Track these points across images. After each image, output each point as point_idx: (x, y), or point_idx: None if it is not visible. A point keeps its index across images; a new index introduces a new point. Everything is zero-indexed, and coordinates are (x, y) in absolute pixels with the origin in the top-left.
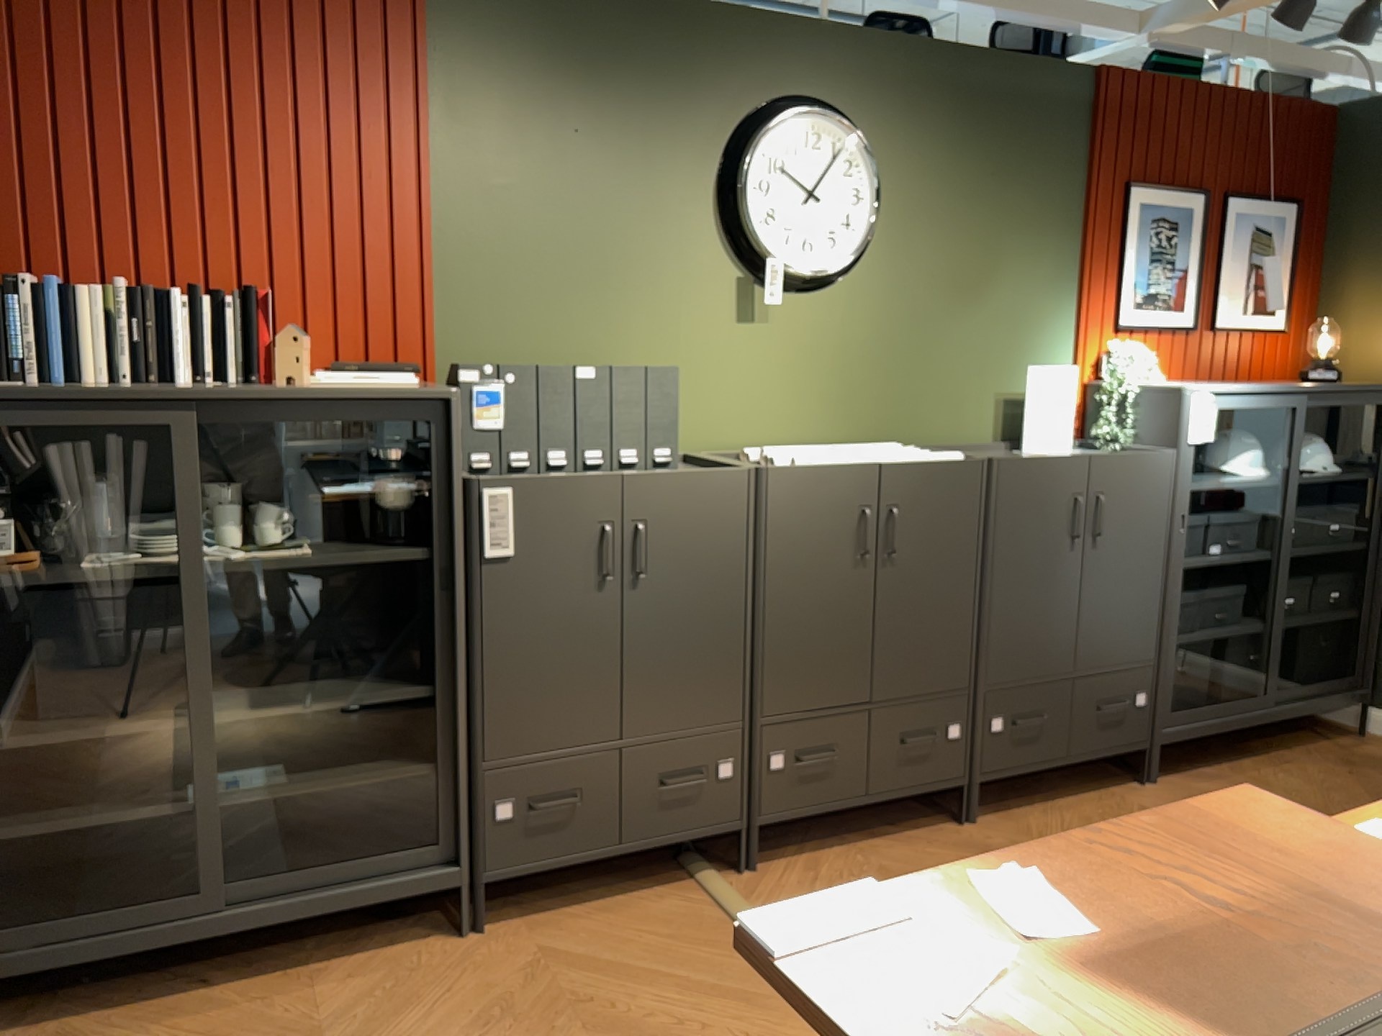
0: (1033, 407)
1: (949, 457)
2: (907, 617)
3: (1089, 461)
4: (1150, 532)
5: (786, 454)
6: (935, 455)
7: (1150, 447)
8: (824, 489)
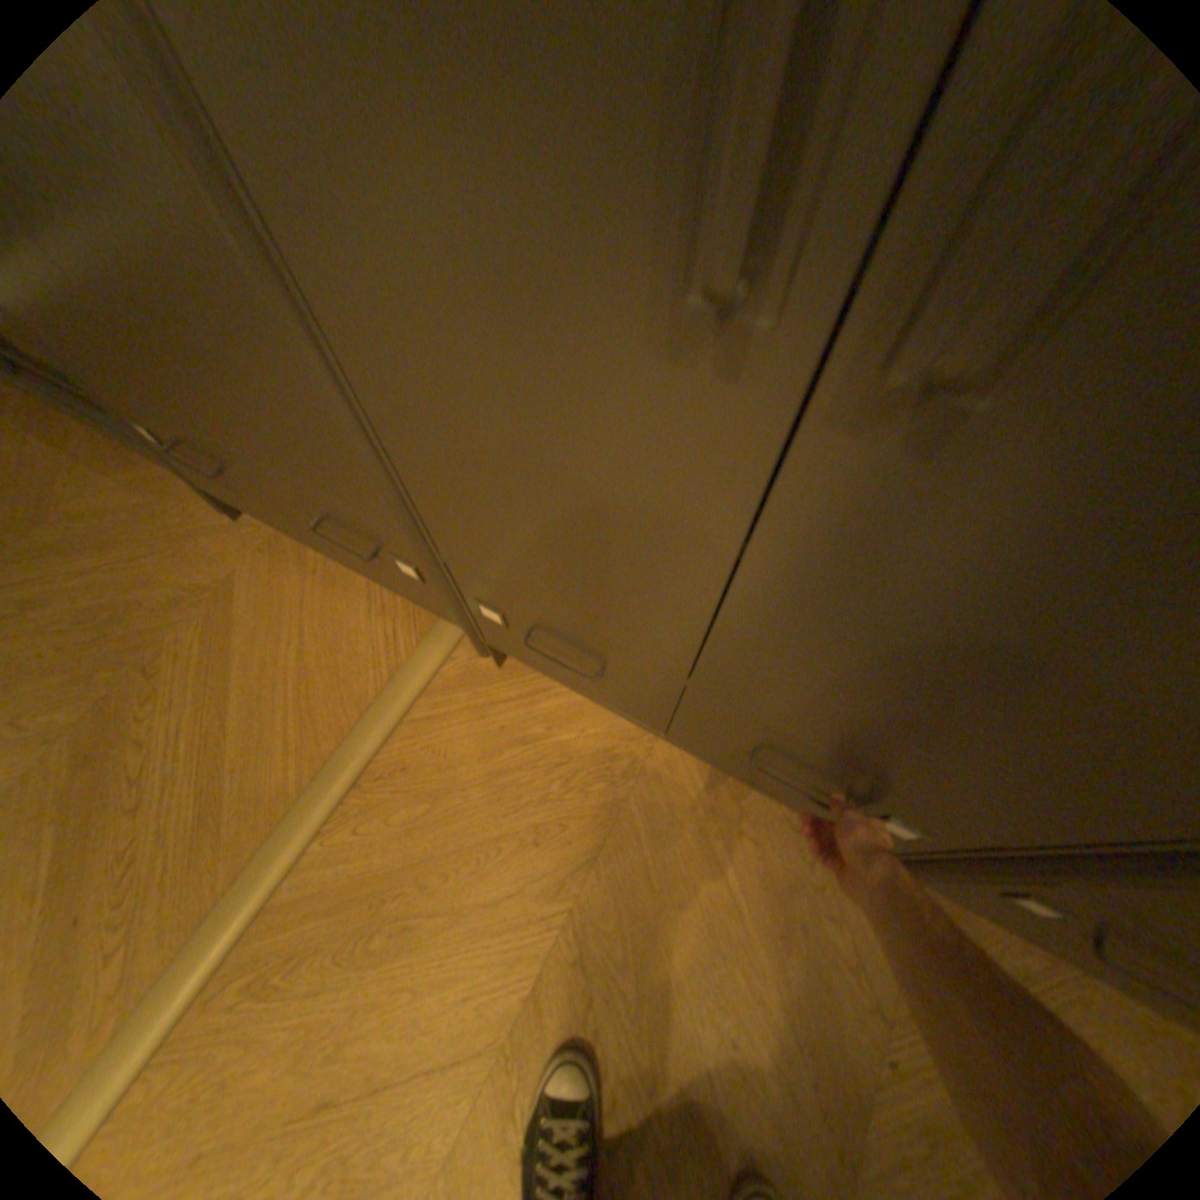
0: None
1: None
2: (880, 640)
3: None
4: None
5: None
6: None
7: None
8: None
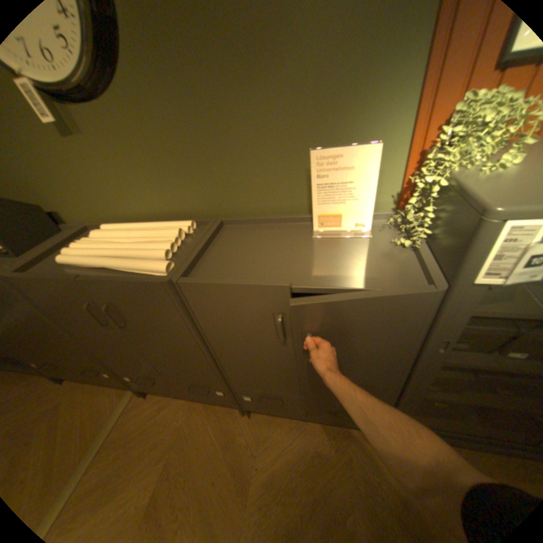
0: (318, 192)
1: (152, 268)
2: (157, 352)
3: (288, 291)
4: (383, 348)
5: (79, 245)
6: (143, 265)
7: (435, 258)
8: (50, 290)
